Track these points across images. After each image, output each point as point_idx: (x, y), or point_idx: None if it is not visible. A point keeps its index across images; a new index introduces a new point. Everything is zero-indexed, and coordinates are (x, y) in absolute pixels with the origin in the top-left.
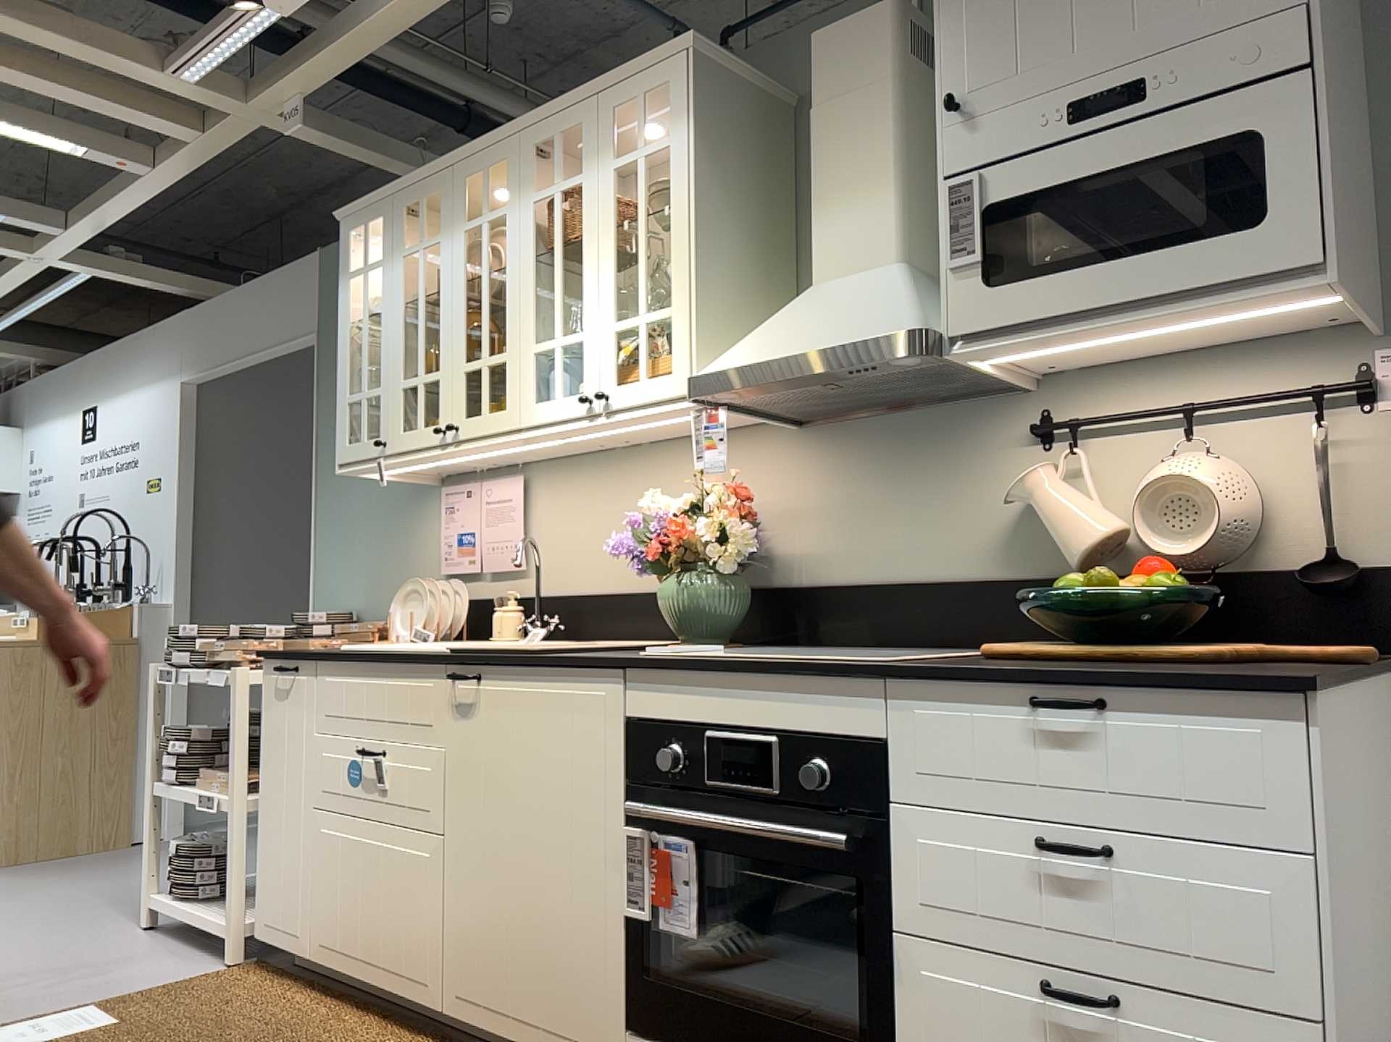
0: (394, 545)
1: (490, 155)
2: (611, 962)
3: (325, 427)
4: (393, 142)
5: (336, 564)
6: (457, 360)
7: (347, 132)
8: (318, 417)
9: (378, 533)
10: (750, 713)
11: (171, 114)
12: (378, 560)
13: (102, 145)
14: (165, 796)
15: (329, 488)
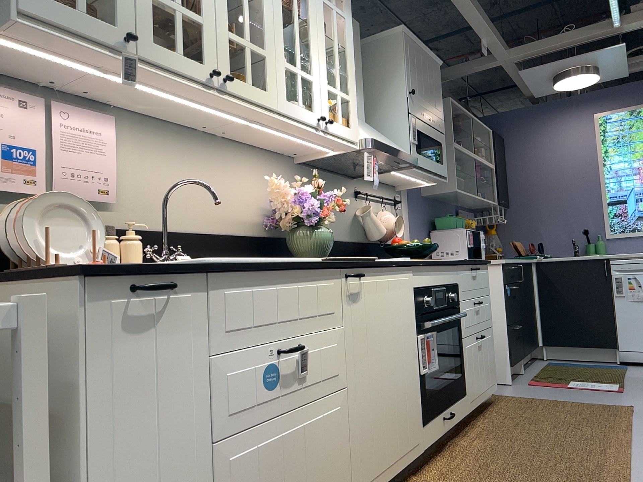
0: None
1: None
2: (418, 399)
3: None
4: None
5: None
6: (222, 24)
7: None
8: None
9: None
10: (439, 279)
11: None
12: None
13: None
14: None
15: None
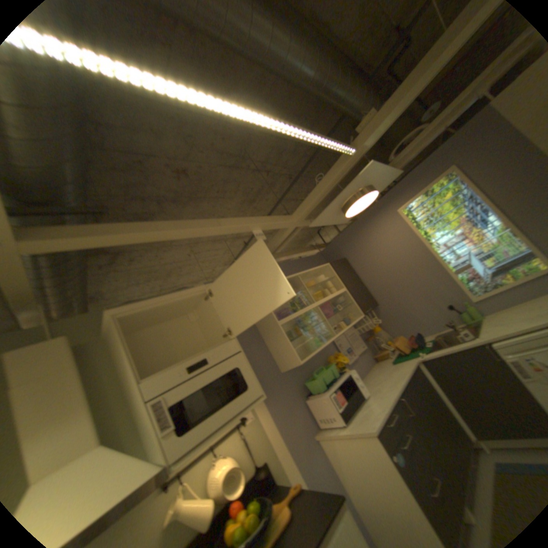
0: None
1: None
2: None
3: None
4: None
5: None
6: None
7: None
8: None
9: None
10: None
11: None
12: None
13: None
14: None
15: None
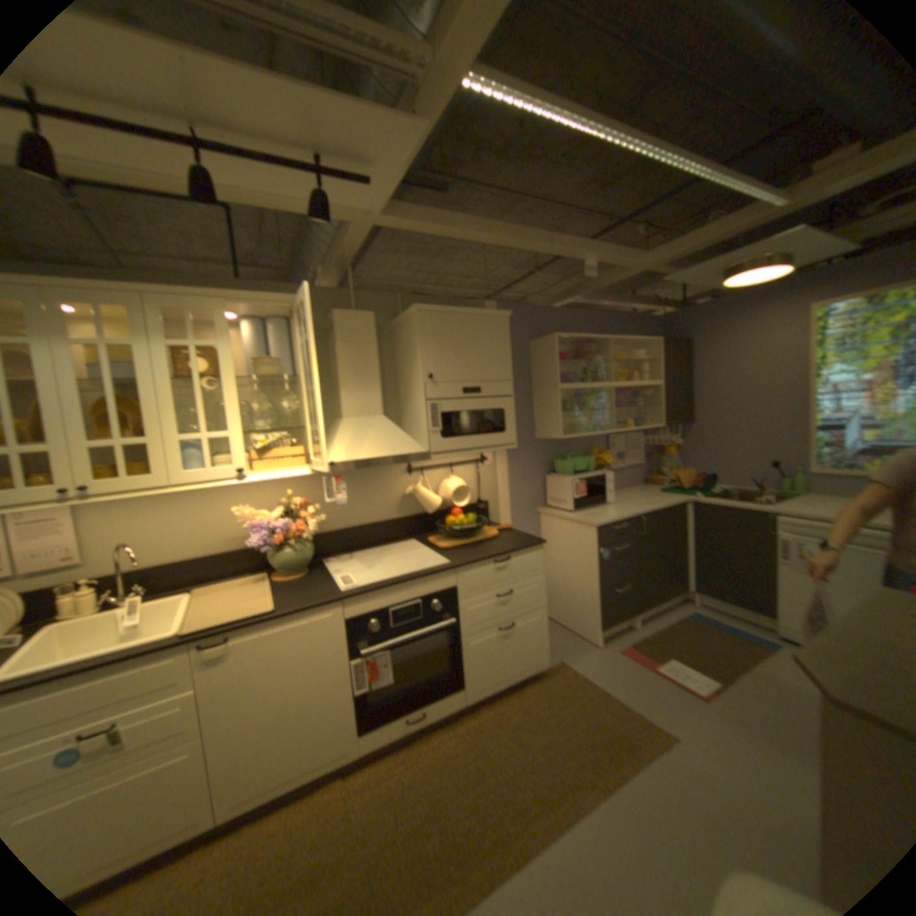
0: None
1: (100, 294)
2: (347, 716)
3: None
4: None
5: None
6: (76, 438)
7: None
8: None
9: None
10: (407, 594)
11: None
12: None
13: None
14: None
15: None
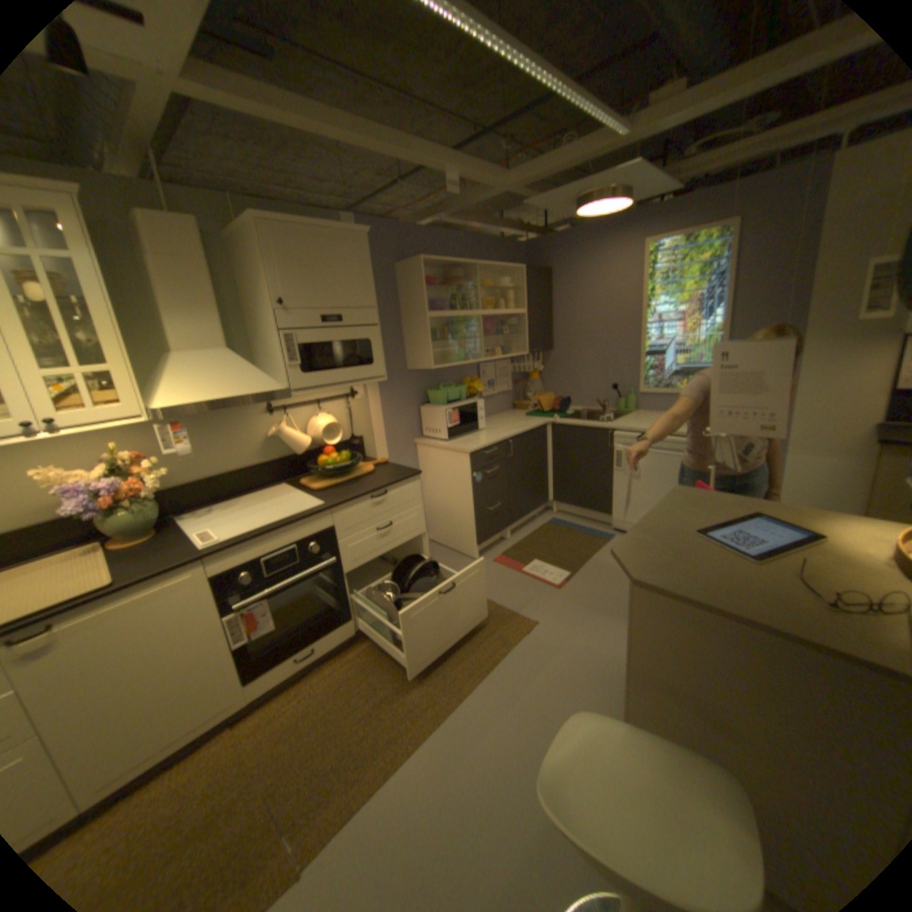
0: None
1: None
2: (227, 671)
3: None
4: None
5: None
6: None
7: None
8: None
9: None
10: (280, 542)
11: None
12: None
13: None
14: None
15: None
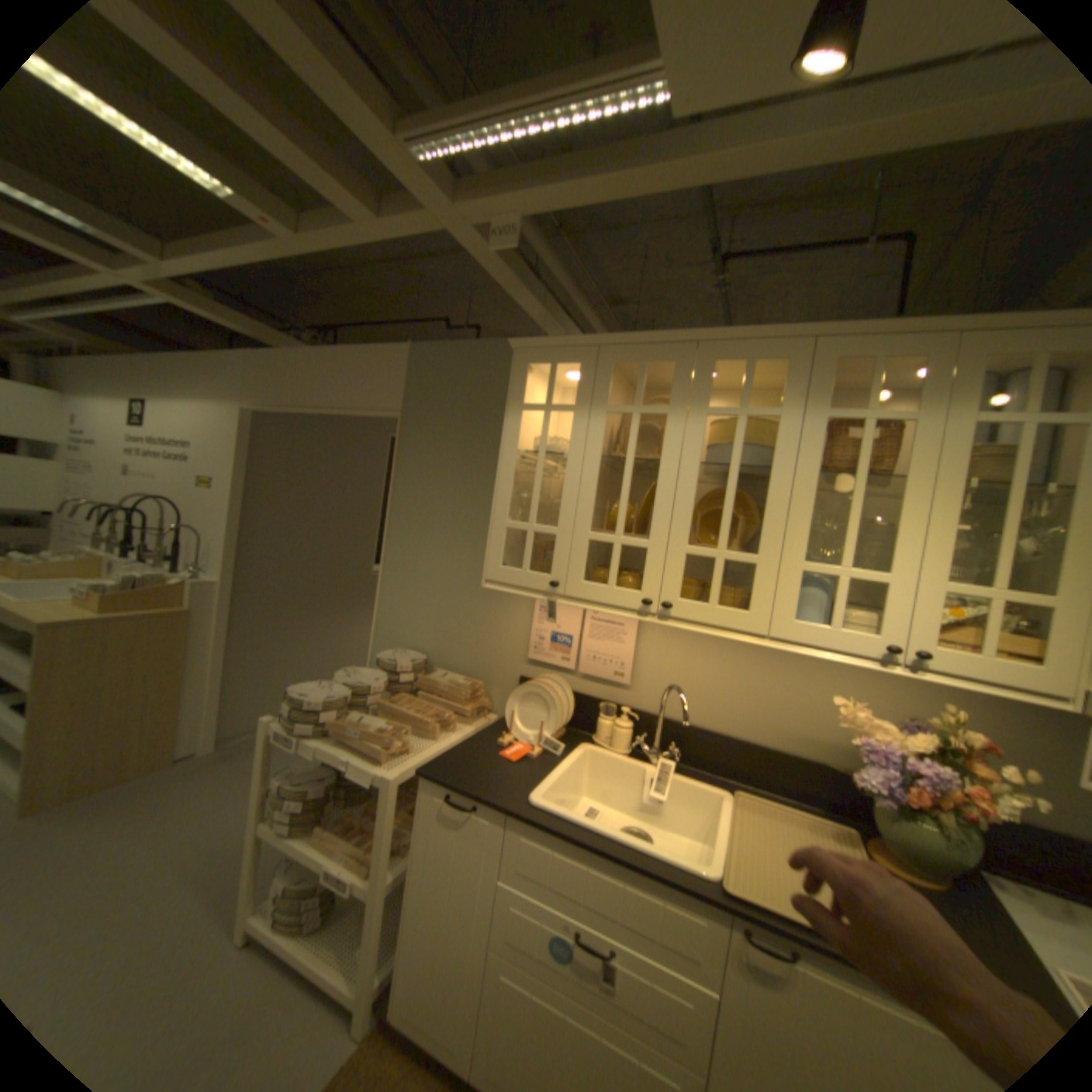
0: (472, 614)
1: (762, 347)
2: None
3: (402, 494)
4: (533, 275)
5: (404, 608)
6: (680, 540)
7: (510, 257)
8: (395, 483)
9: (455, 599)
10: None
11: (351, 182)
12: (452, 620)
13: (247, 188)
14: (274, 845)
15: (401, 545)
